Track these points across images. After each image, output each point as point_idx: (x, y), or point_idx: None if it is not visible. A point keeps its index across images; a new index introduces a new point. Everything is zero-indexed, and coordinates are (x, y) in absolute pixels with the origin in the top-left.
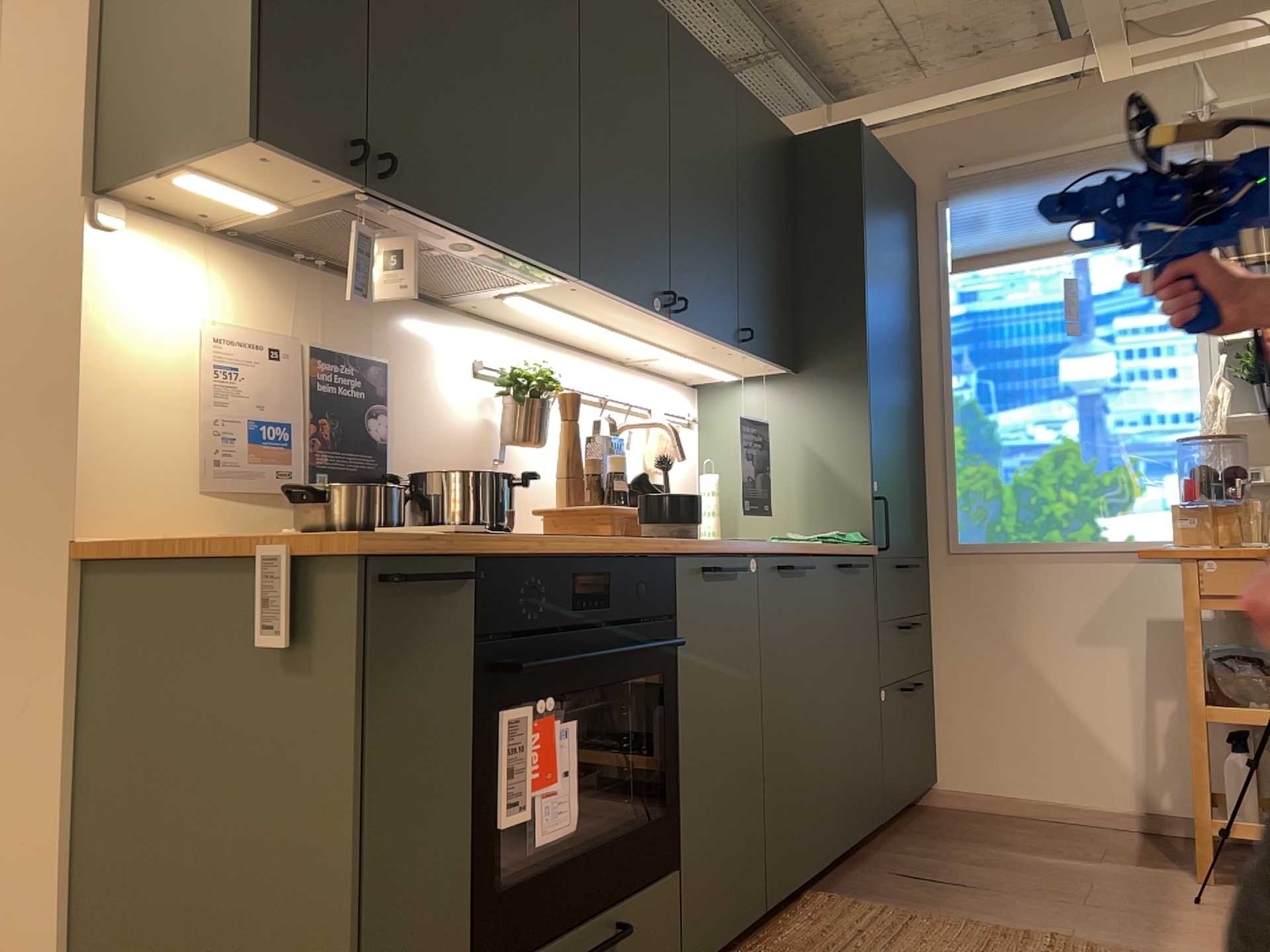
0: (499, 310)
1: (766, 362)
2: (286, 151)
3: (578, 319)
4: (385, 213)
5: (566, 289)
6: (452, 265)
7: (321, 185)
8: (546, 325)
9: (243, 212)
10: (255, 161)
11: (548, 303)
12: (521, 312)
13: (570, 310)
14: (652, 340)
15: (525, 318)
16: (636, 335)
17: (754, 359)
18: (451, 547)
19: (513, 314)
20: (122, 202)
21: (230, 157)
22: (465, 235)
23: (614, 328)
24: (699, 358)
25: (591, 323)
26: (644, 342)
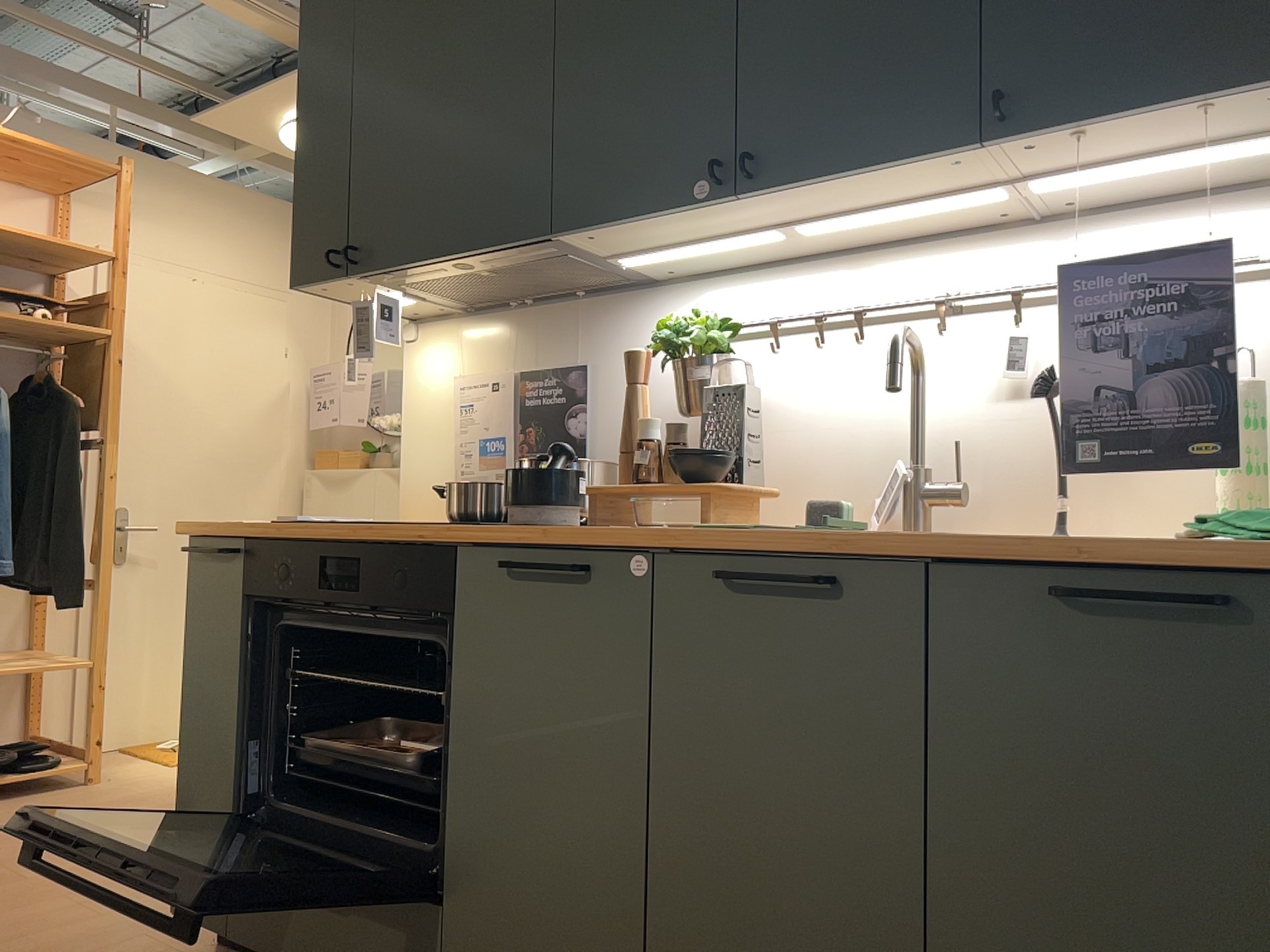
0: (702, 262)
1: (1178, 111)
2: (313, 283)
3: (724, 242)
4: (395, 278)
5: (602, 239)
6: (529, 270)
7: (360, 284)
8: (779, 249)
9: (425, 303)
10: (329, 292)
11: (651, 250)
12: (713, 255)
13: (688, 242)
14: (881, 205)
15: (743, 255)
16: (836, 215)
17: (1131, 125)
18: (224, 530)
19: (721, 259)
20: (422, 319)
21: (326, 295)
22: (437, 263)
23: (783, 225)
24: (1053, 173)
25: (742, 237)
26: (872, 213)
